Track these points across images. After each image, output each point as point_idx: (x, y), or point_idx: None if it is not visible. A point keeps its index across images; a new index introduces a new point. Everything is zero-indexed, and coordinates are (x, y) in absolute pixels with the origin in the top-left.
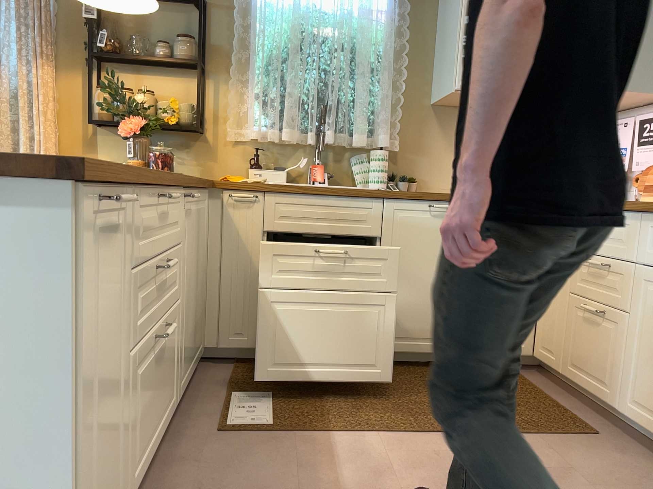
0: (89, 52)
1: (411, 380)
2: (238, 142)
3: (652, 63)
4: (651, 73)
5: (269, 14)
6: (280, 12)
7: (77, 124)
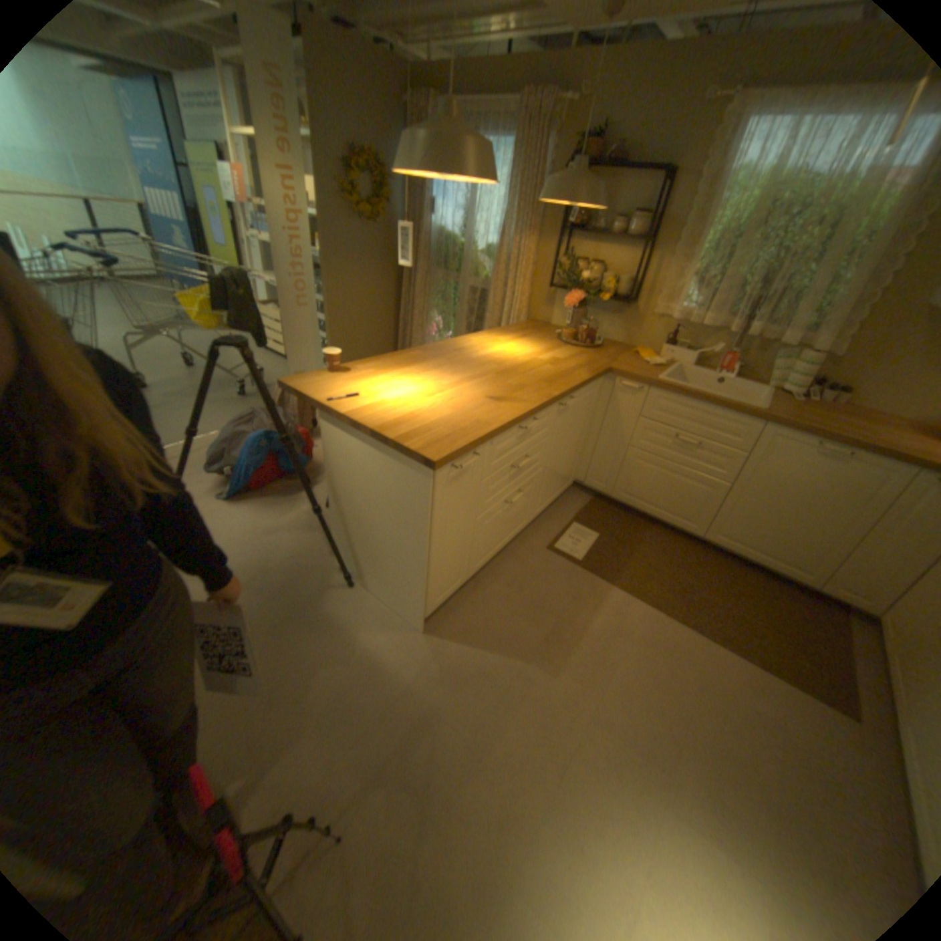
0: (562, 220)
1: (721, 576)
2: (663, 315)
3: None
4: None
5: (741, 178)
6: (753, 179)
7: (542, 281)
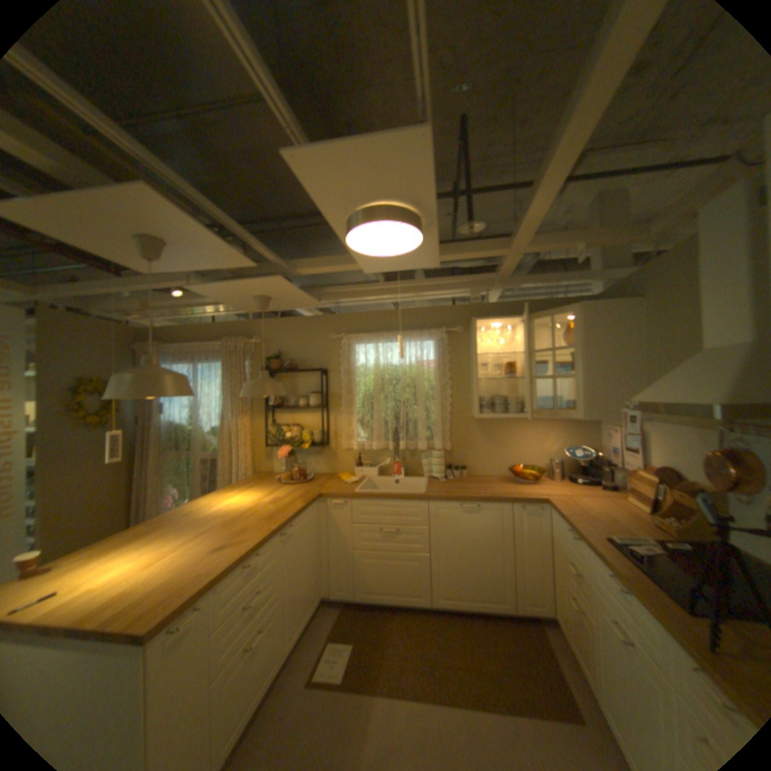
0: (267, 403)
1: (455, 637)
2: (350, 448)
3: (618, 399)
4: (619, 406)
5: (363, 371)
6: (368, 371)
7: (262, 443)
